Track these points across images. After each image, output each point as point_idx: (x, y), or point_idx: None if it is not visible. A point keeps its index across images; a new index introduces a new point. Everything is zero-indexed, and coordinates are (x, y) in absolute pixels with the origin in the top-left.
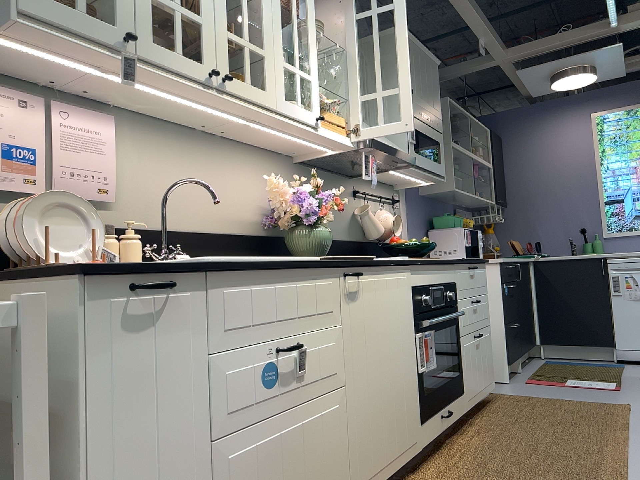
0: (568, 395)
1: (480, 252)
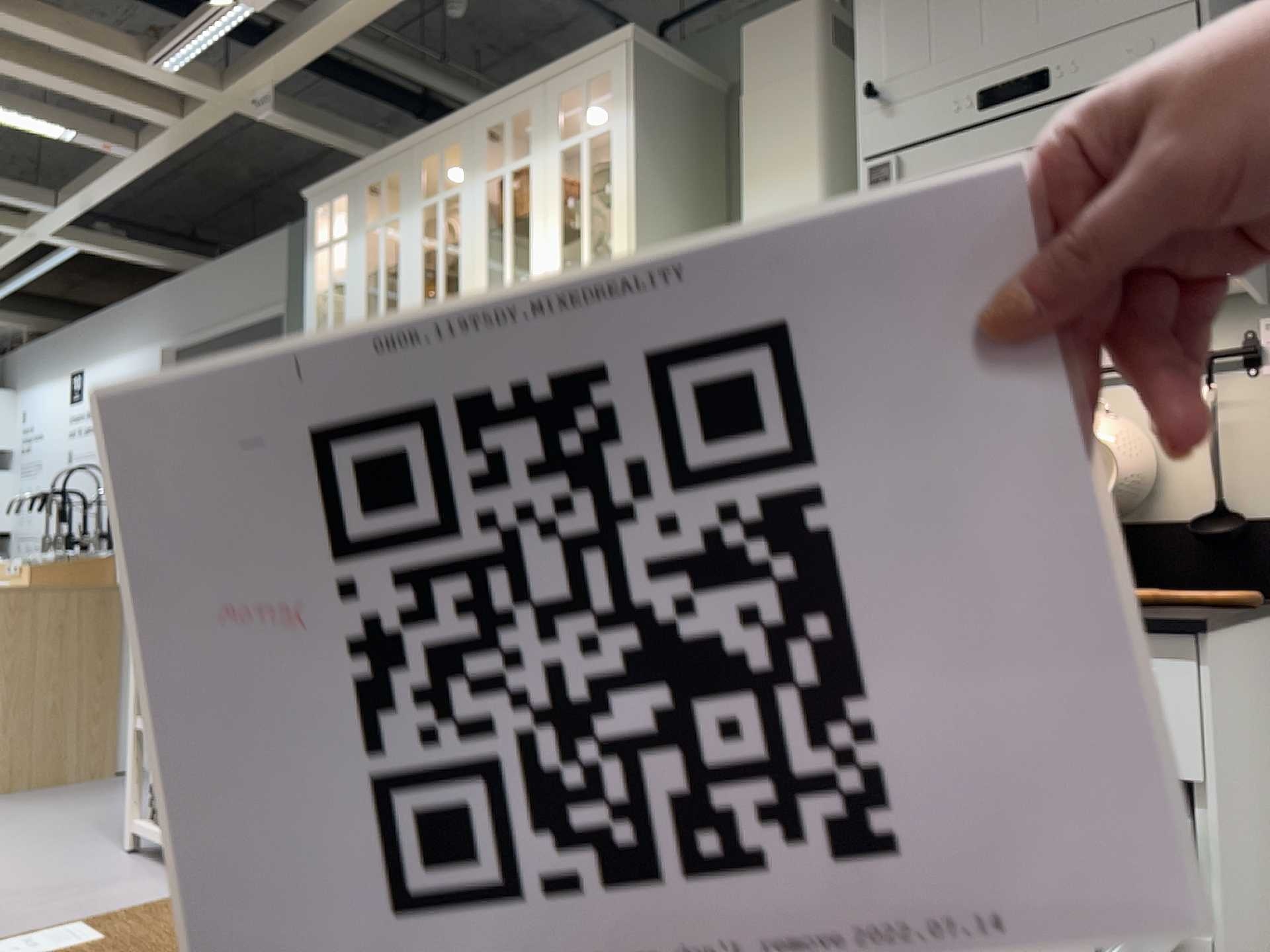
0: None
1: None
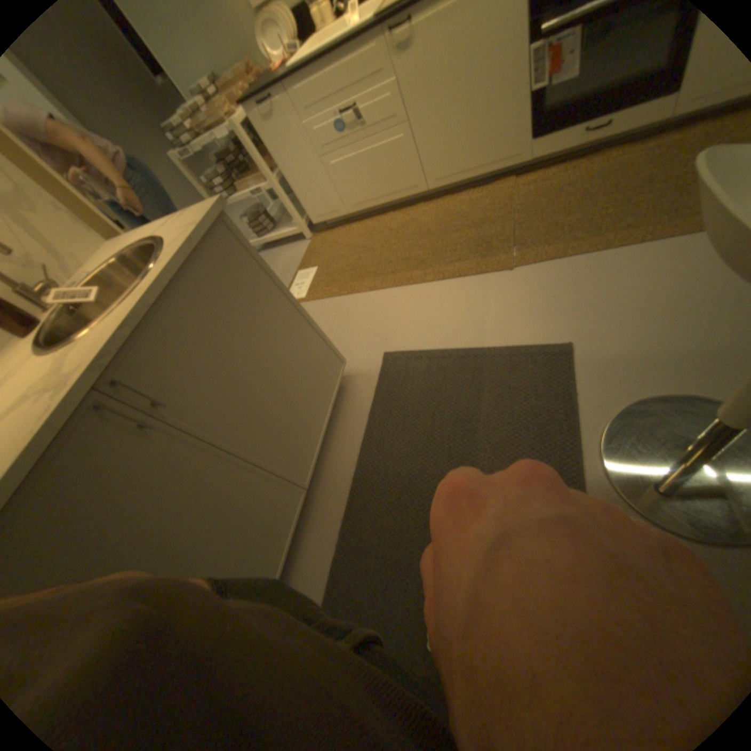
0: None
1: None
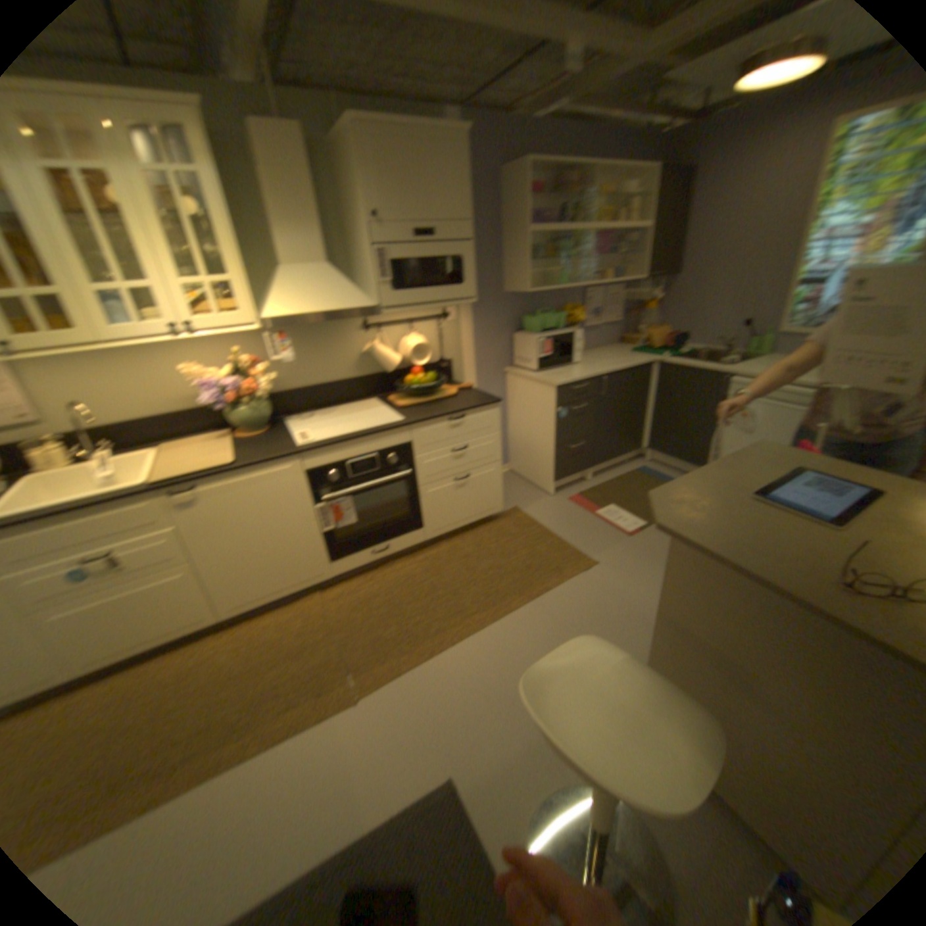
0: (571, 531)
1: (570, 358)
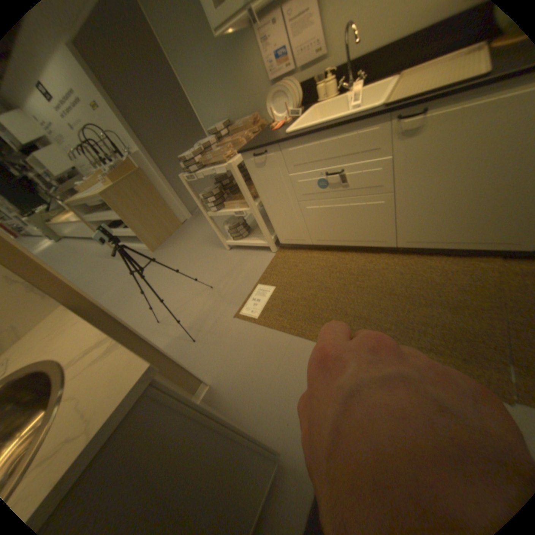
0: None
1: None
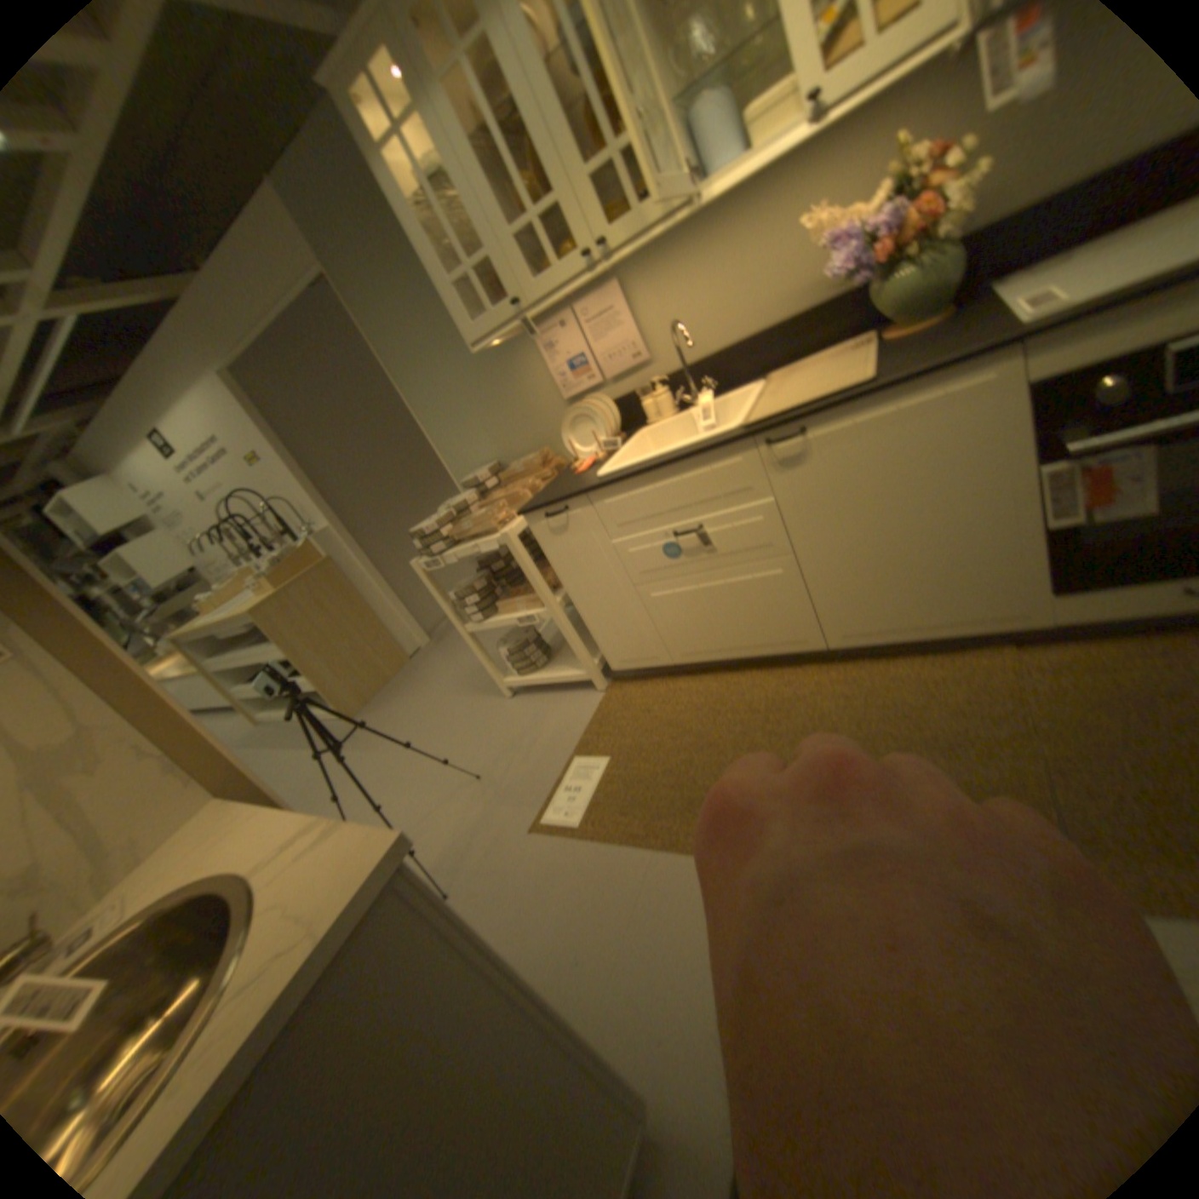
0: None
1: None
